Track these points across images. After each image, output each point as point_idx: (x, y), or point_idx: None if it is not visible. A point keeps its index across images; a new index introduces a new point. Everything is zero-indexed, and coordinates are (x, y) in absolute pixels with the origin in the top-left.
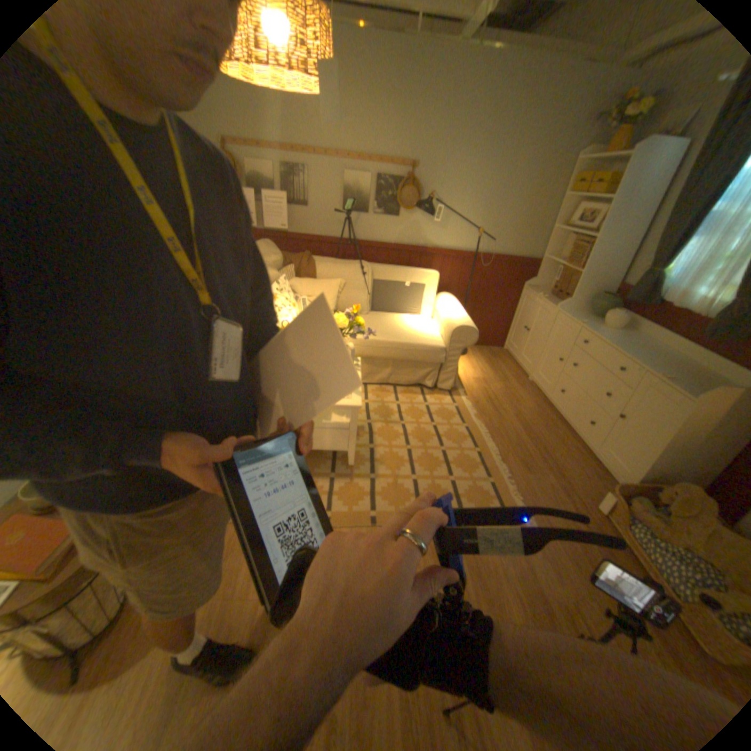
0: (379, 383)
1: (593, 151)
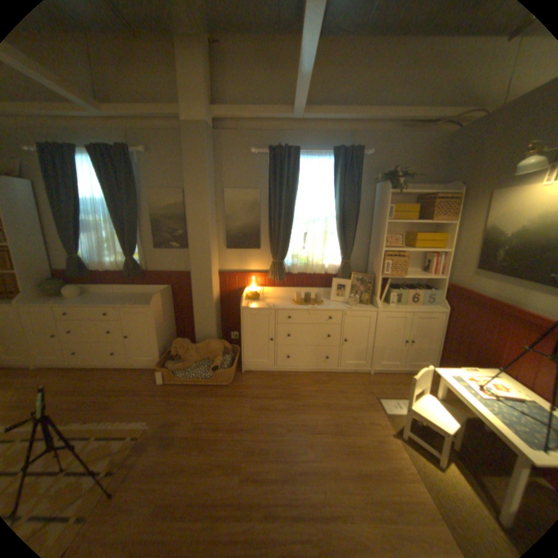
0: None
1: None
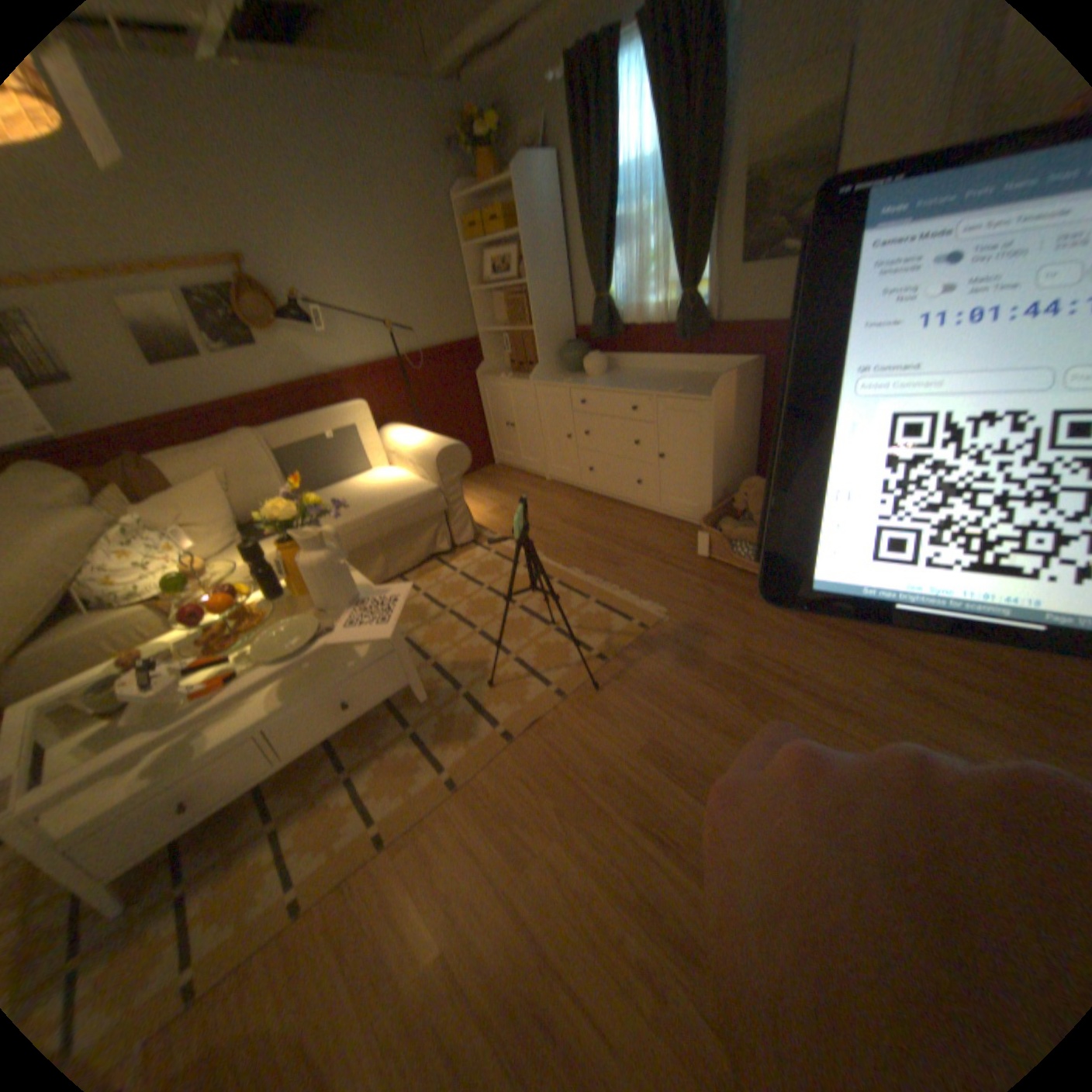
0: (378, 581)
1: (463, 184)
